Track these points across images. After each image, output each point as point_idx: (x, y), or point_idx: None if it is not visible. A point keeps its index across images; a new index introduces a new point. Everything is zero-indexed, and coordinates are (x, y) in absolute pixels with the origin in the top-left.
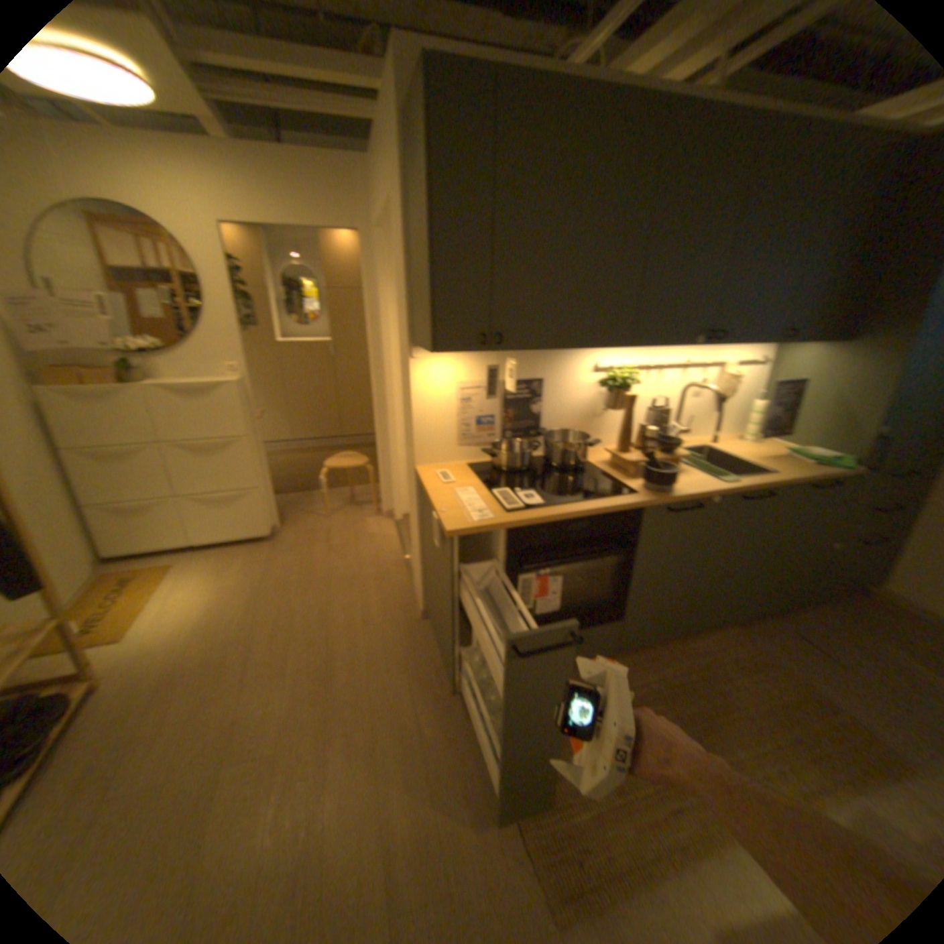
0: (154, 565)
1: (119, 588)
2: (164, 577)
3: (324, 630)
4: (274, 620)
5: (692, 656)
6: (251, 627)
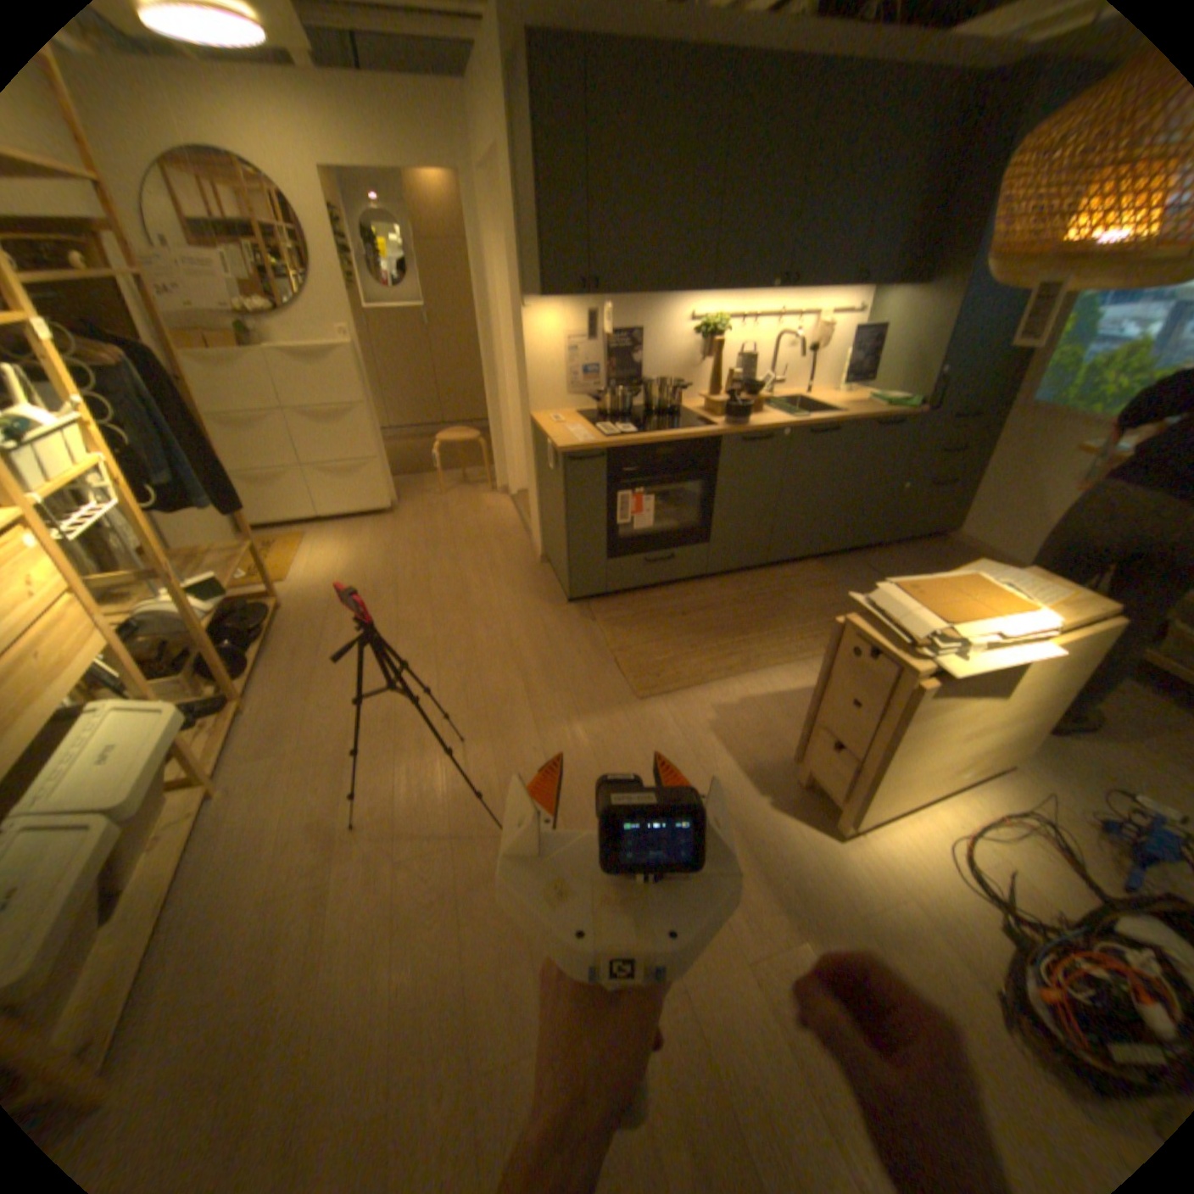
0: (285, 533)
1: (261, 548)
2: (299, 541)
3: (454, 571)
4: (409, 566)
5: (768, 579)
6: (391, 571)
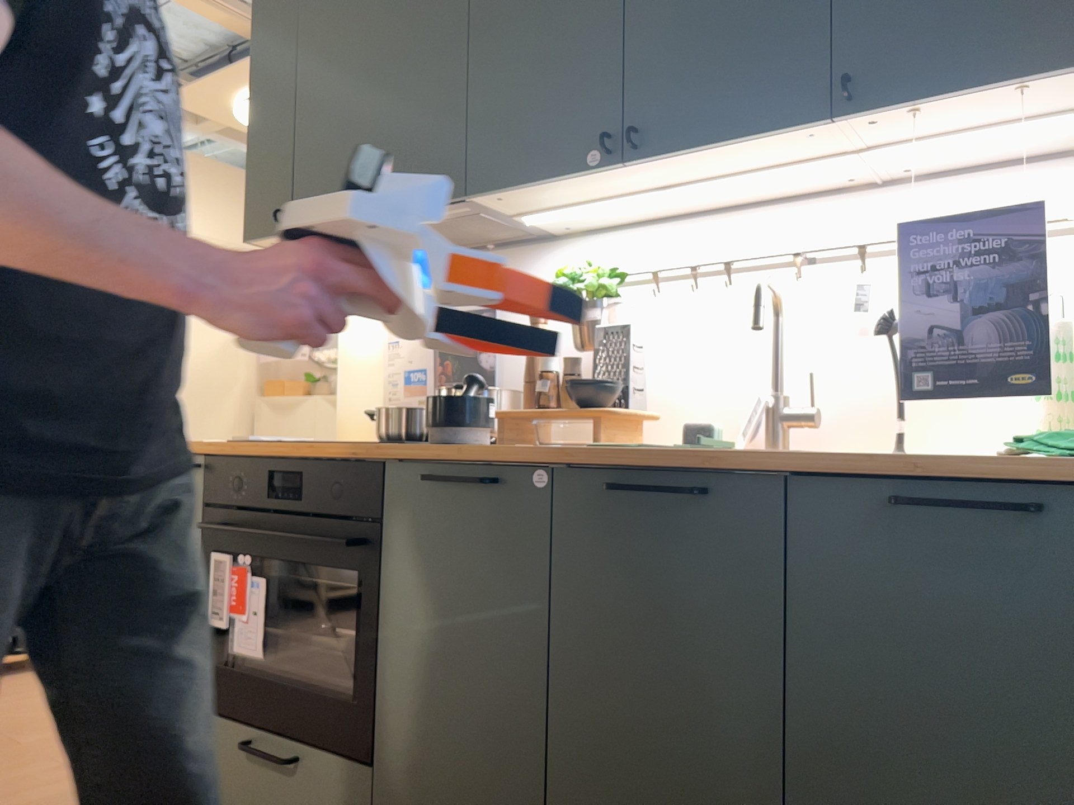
0: None
1: None
2: None
3: None
4: None
5: None
6: None
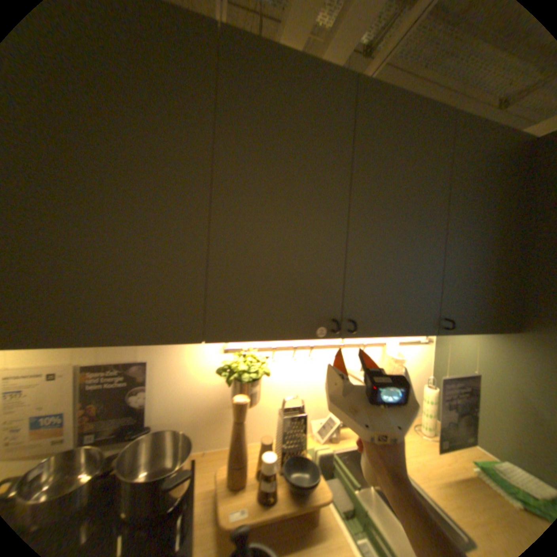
0: None
1: None
2: None
3: None
4: None
5: None
6: None
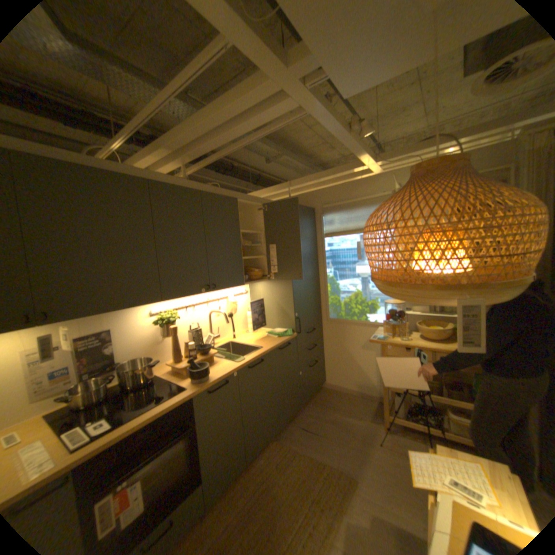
0: None
1: None
2: None
3: None
4: None
5: (253, 479)
6: None
